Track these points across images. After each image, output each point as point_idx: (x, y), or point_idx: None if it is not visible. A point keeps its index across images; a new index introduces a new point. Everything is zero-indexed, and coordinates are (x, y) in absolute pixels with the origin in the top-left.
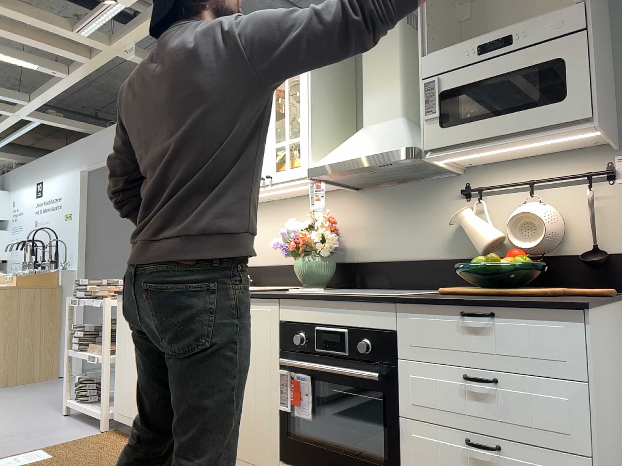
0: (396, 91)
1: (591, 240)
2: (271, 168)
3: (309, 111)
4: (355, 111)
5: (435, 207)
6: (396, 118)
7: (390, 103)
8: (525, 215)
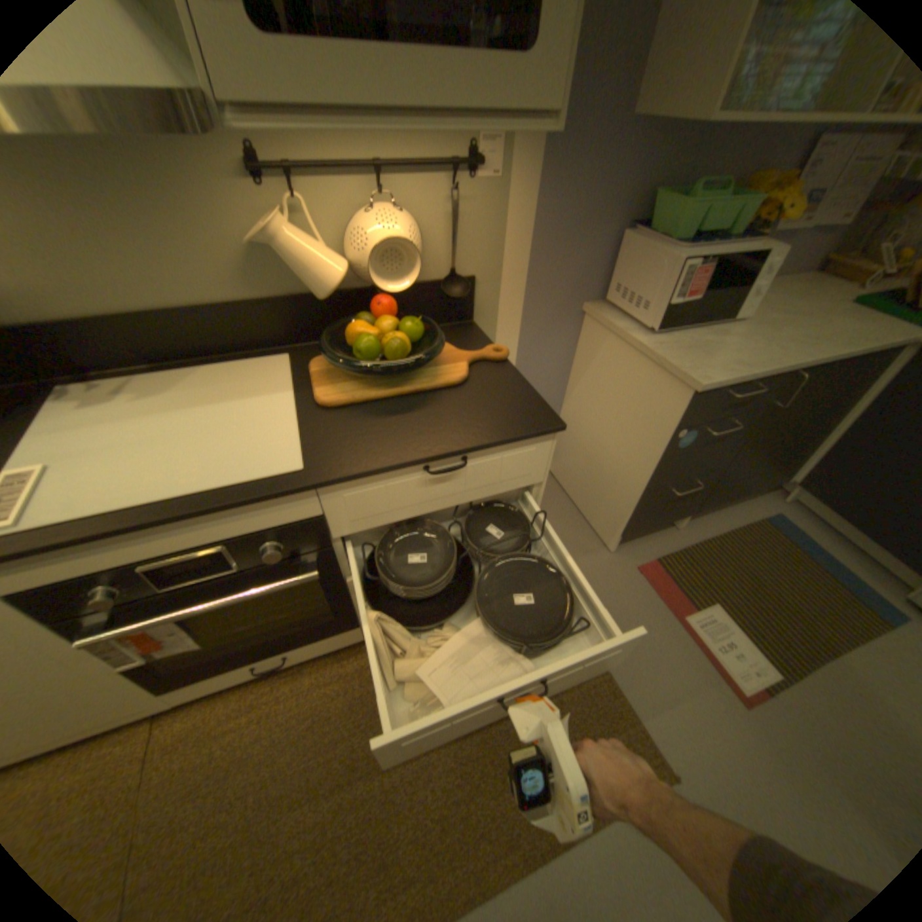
0: None
1: (449, 261)
2: None
3: None
4: None
5: (184, 193)
6: None
7: None
8: (393, 241)
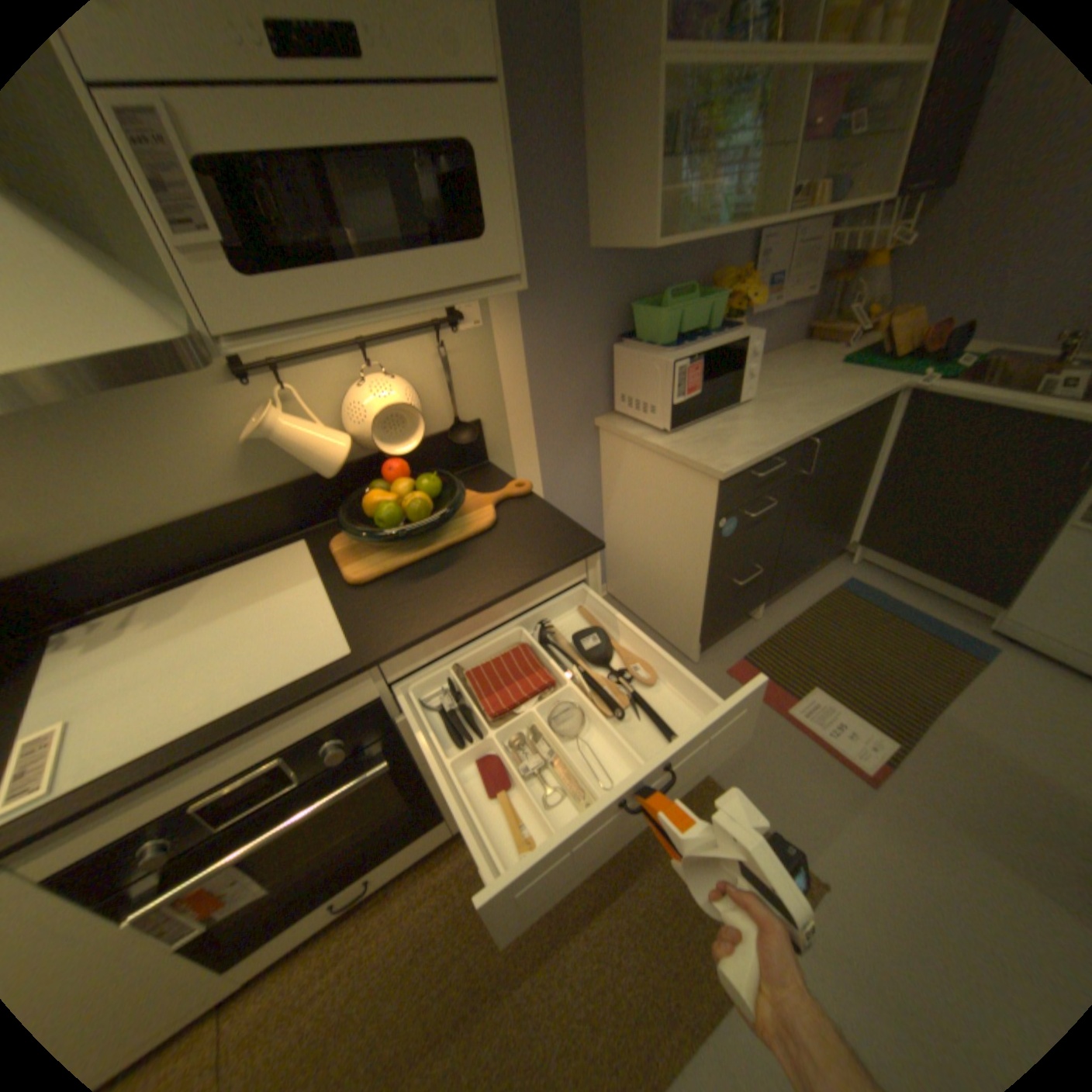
0: None
1: (451, 412)
2: None
3: None
4: None
5: (172, 410)
6: None
7: None
8: (392, 409)
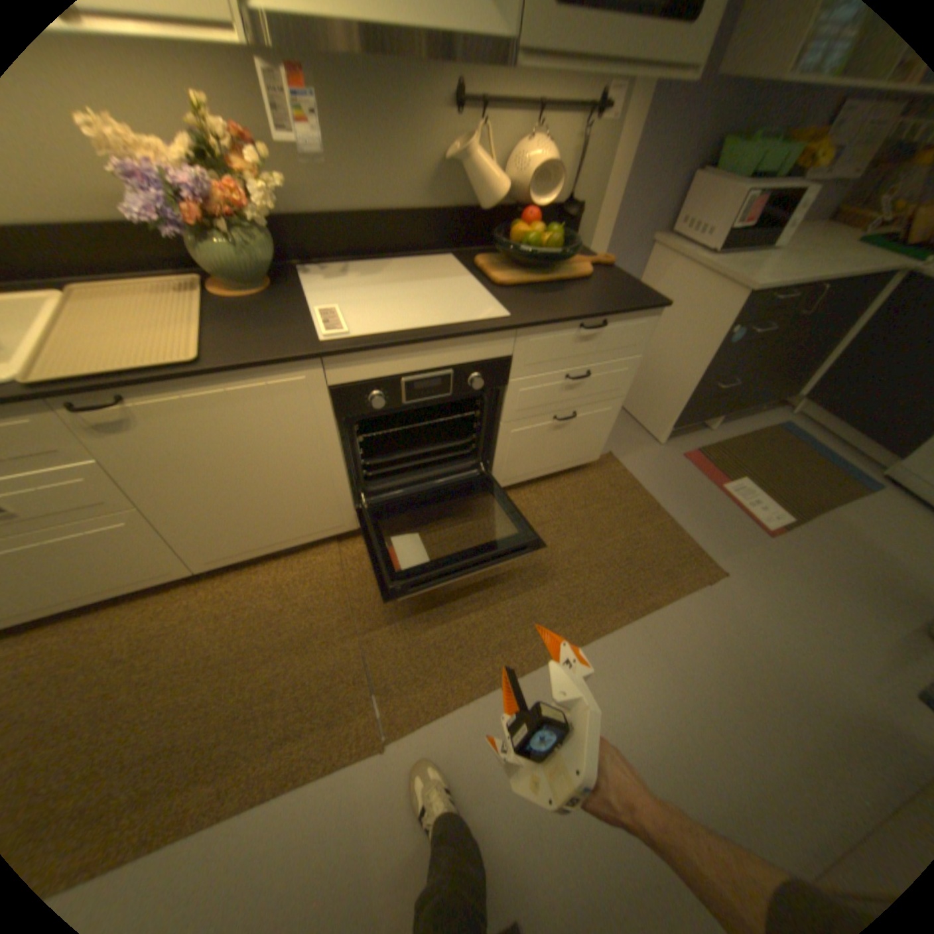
0: None
1: (570, 187)
2: None
3: None
4: None
5: (412, 117)
6: None
7: None
8: (550, 163)
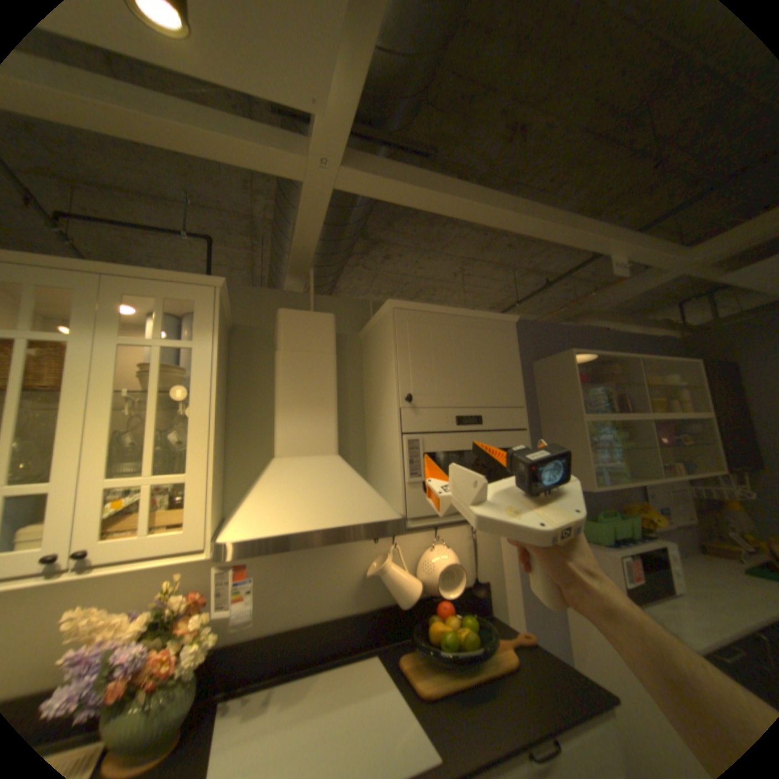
0: (331, 419)
1: (473, 574)
2: (90, 532)
3: (212, 432)
4: (227, 414)
5: (339, 551)
6: (331, 454)
7: (322, 432)
8: (450, 566)
